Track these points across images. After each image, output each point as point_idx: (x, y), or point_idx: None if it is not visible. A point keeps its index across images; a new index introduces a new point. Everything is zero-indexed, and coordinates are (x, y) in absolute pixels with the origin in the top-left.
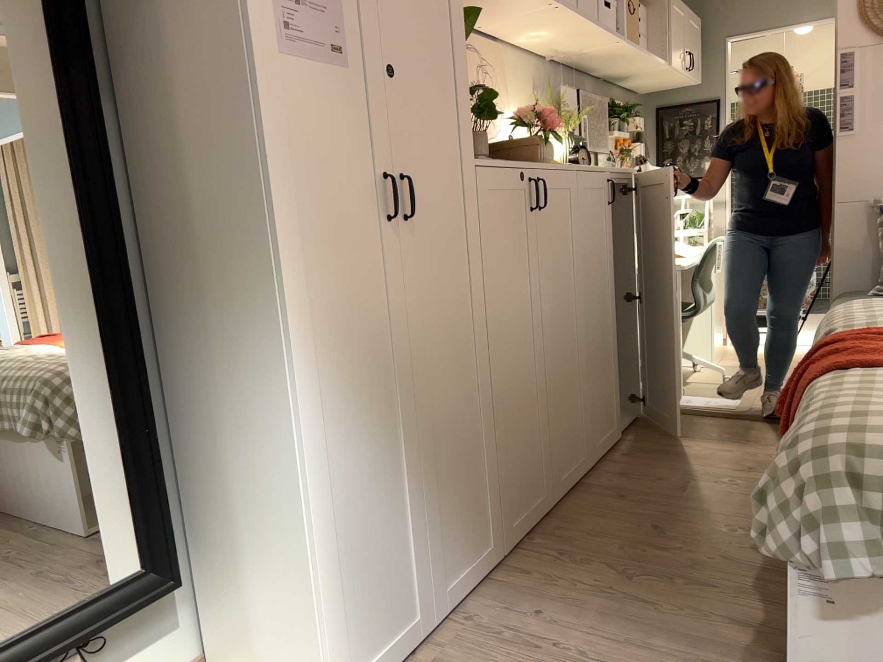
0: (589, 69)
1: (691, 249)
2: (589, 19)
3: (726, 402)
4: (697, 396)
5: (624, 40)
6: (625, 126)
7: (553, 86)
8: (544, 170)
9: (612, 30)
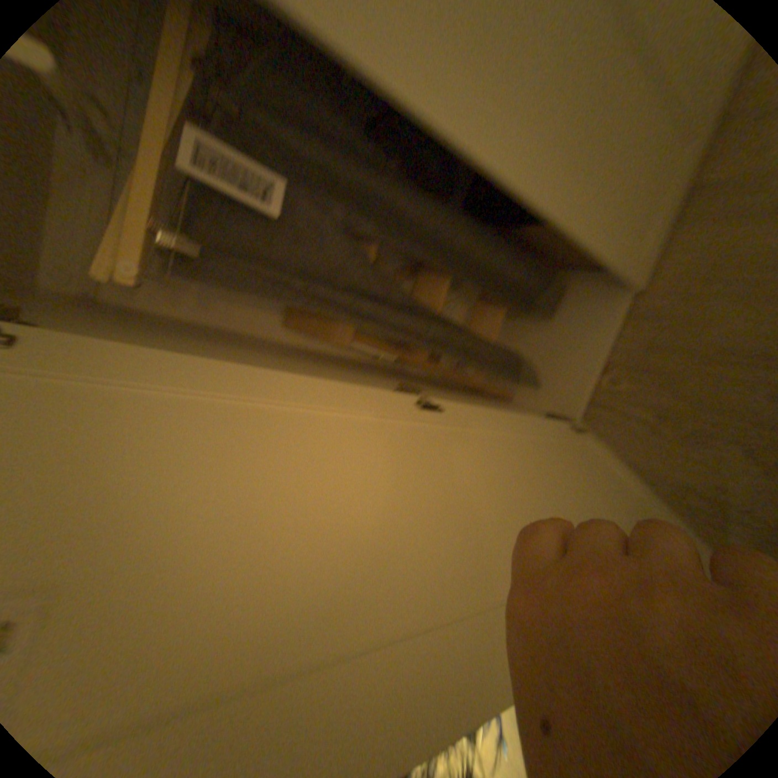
0: None
1: None
2: None
3: None
4: None
5: None
6: None
7: None
8: None
9: None
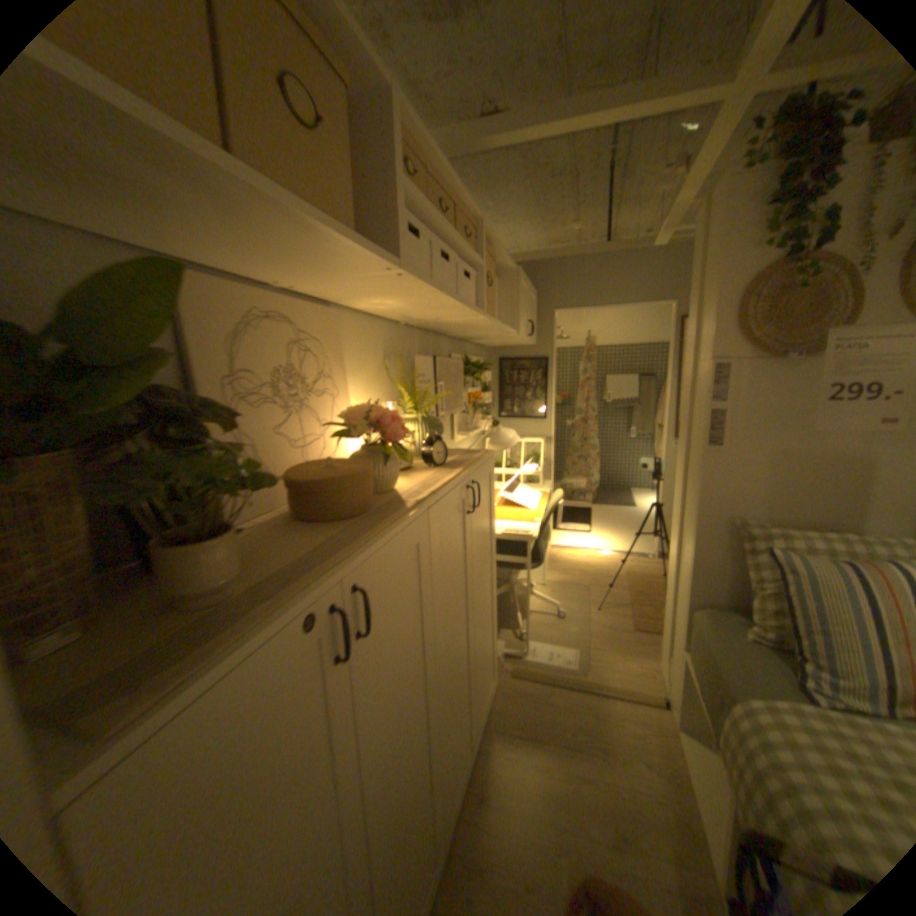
0: (446, 331)
1: (531, 495)
2: (448, 292)
3: (566, 654)
4: (538, 641)
5: (485, 314)
6: (476, 378)
7: (408, 352)
8: (369, 559)
9: (473, 304)
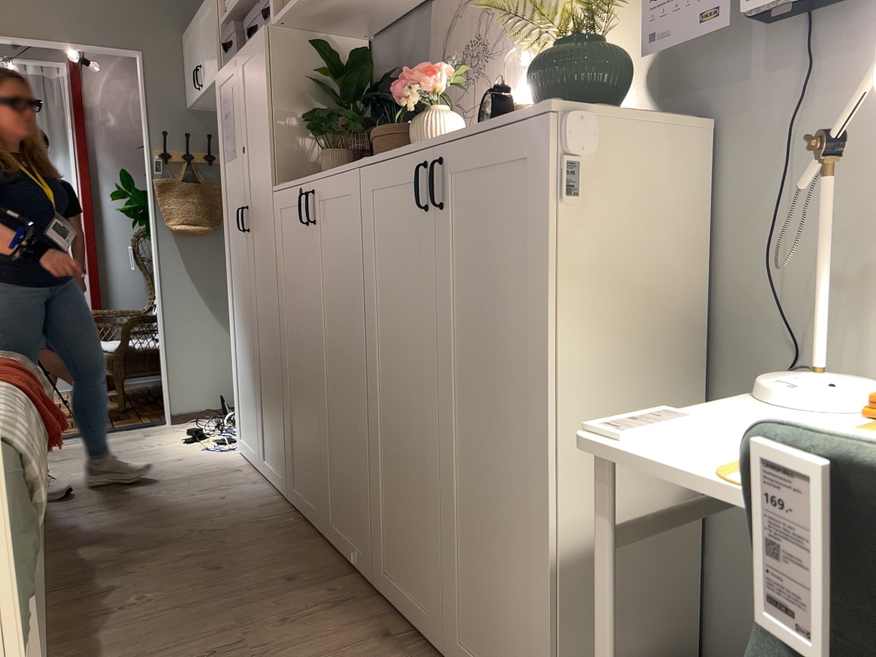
0: None
1: None
2: None
3: None
4: None
5: None
6: None
7: None
8: (317, 181)
9: None
